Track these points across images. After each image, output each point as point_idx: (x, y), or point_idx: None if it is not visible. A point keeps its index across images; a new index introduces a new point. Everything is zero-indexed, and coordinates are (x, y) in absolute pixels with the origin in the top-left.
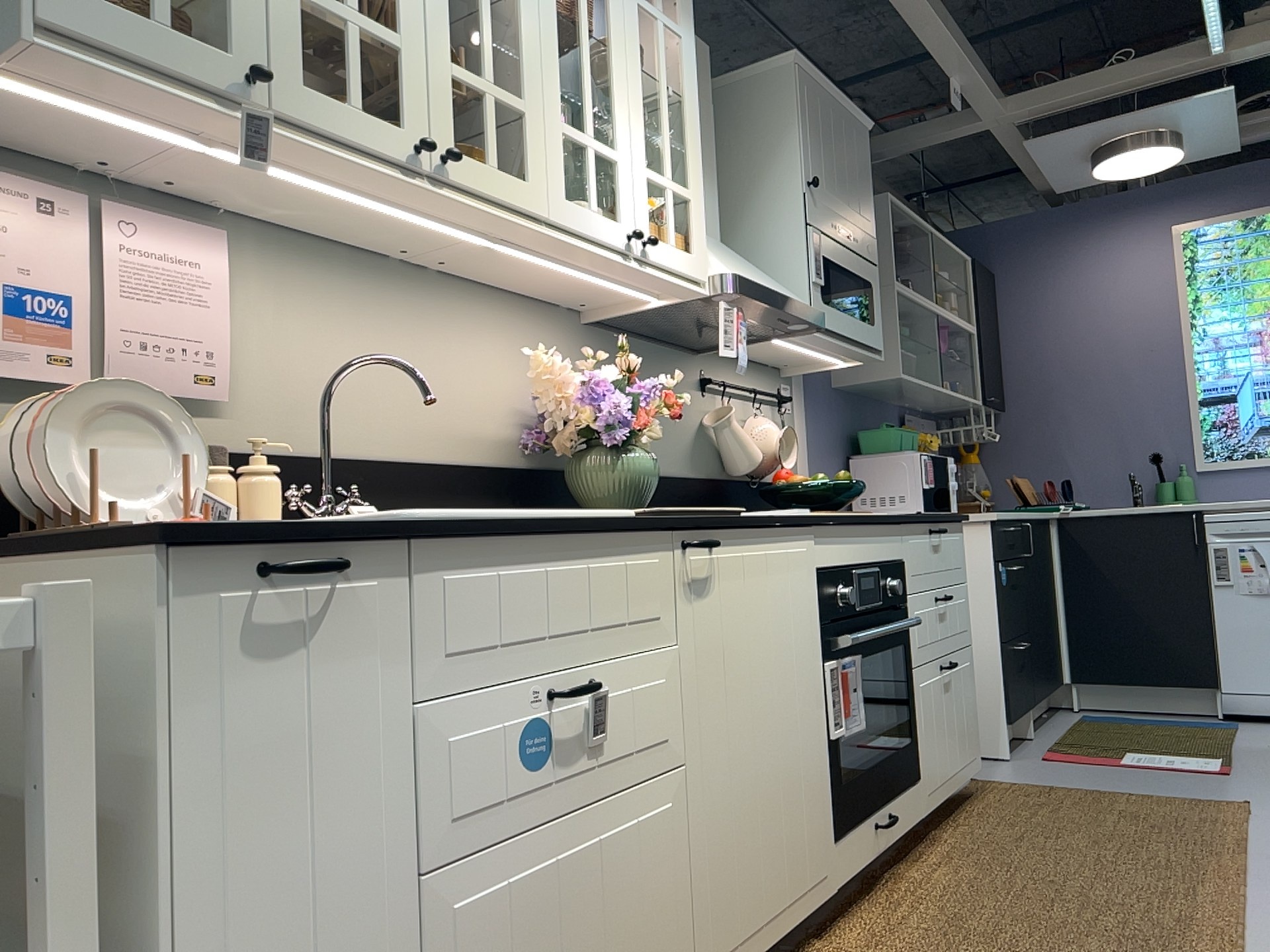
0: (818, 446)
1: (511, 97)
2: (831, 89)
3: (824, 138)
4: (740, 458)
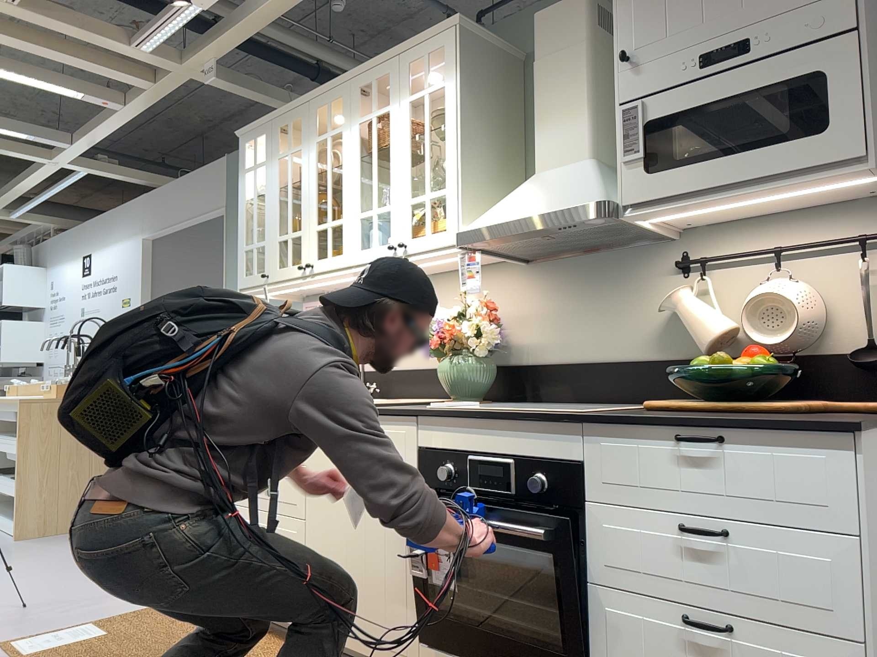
0: None
1: (336, 221)
2: None
3: None
4: (695, 337)
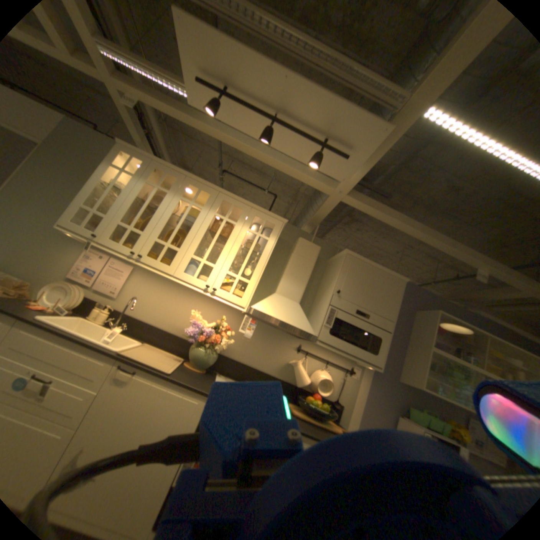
0: (374, 401)
1: (174, 248)
2: (371, 263)
3: (358, 279)
4: (297, 380)
